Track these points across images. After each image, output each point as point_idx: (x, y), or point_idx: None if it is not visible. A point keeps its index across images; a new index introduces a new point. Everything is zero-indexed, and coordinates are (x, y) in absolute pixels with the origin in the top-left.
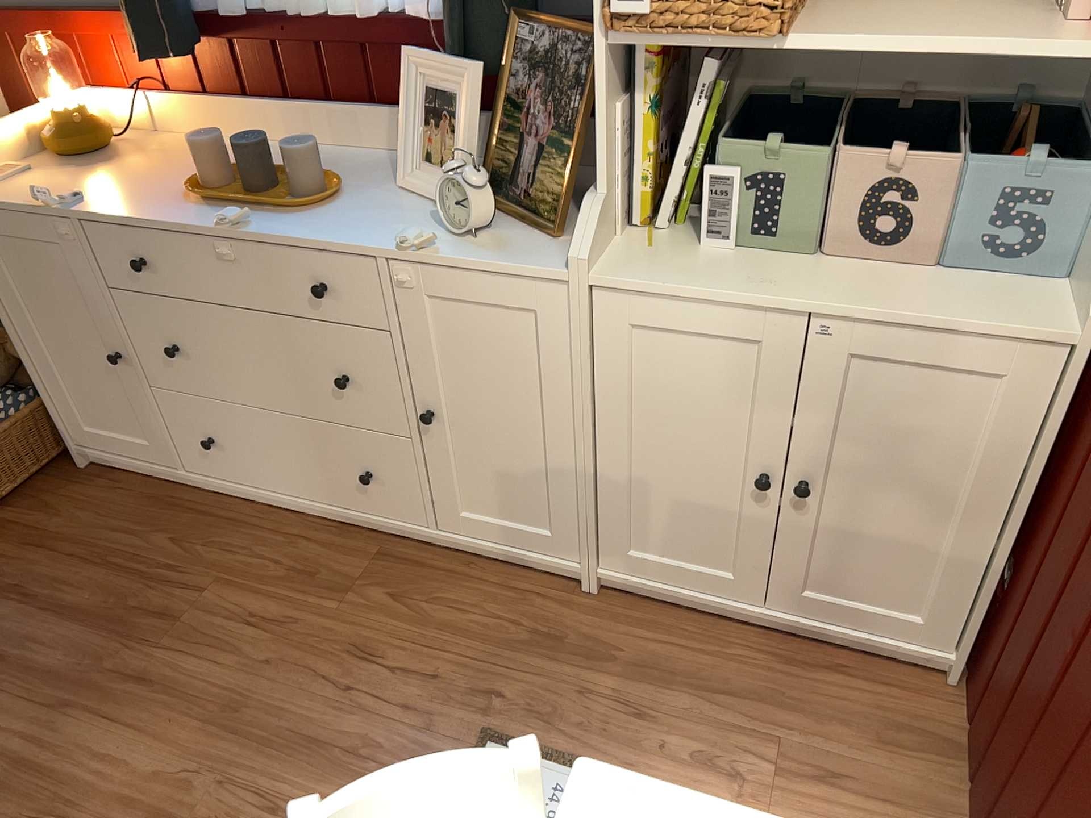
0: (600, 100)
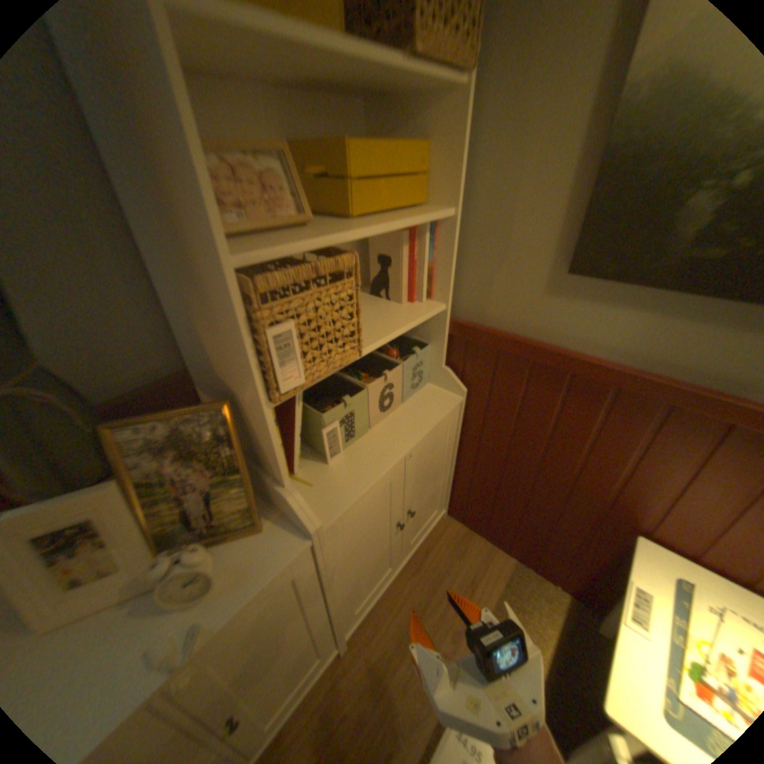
0: (271, 438)
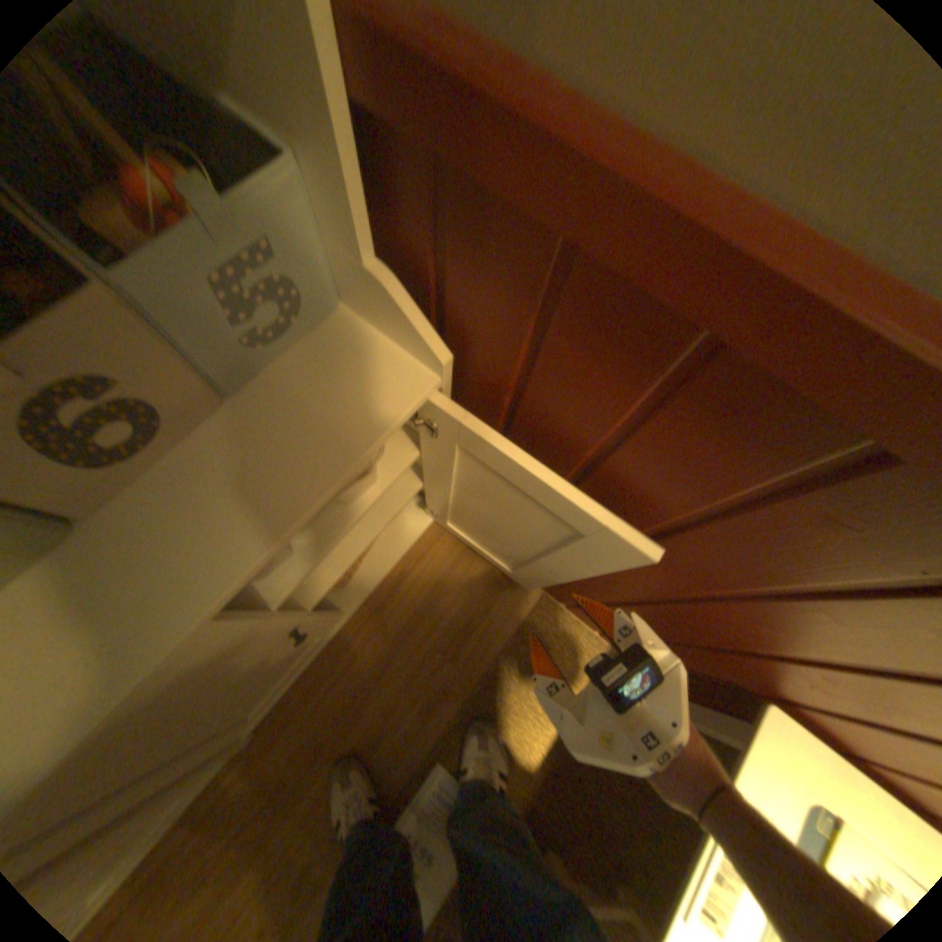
0: None
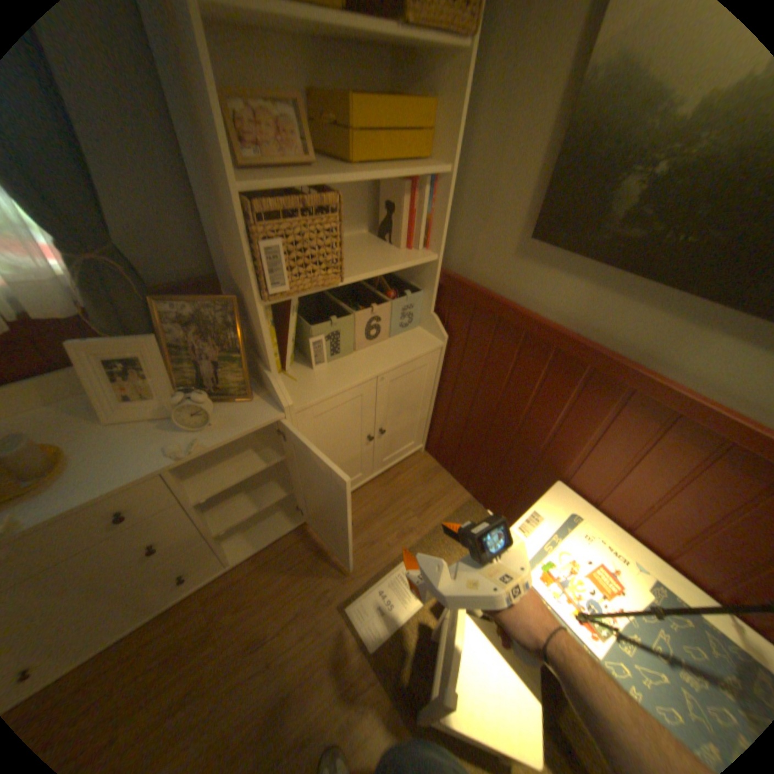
0: (262, 331)
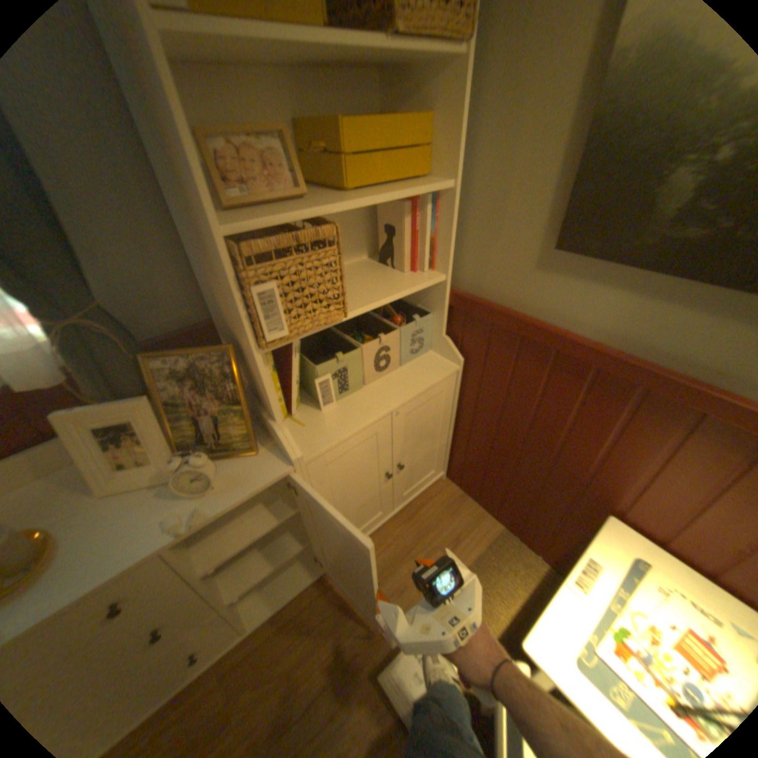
0: (261, 380)
